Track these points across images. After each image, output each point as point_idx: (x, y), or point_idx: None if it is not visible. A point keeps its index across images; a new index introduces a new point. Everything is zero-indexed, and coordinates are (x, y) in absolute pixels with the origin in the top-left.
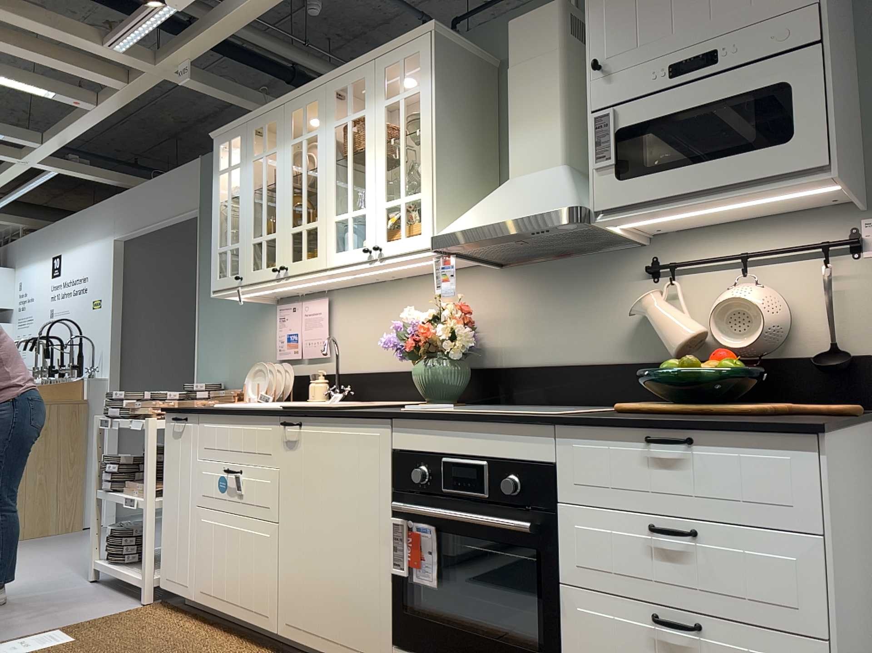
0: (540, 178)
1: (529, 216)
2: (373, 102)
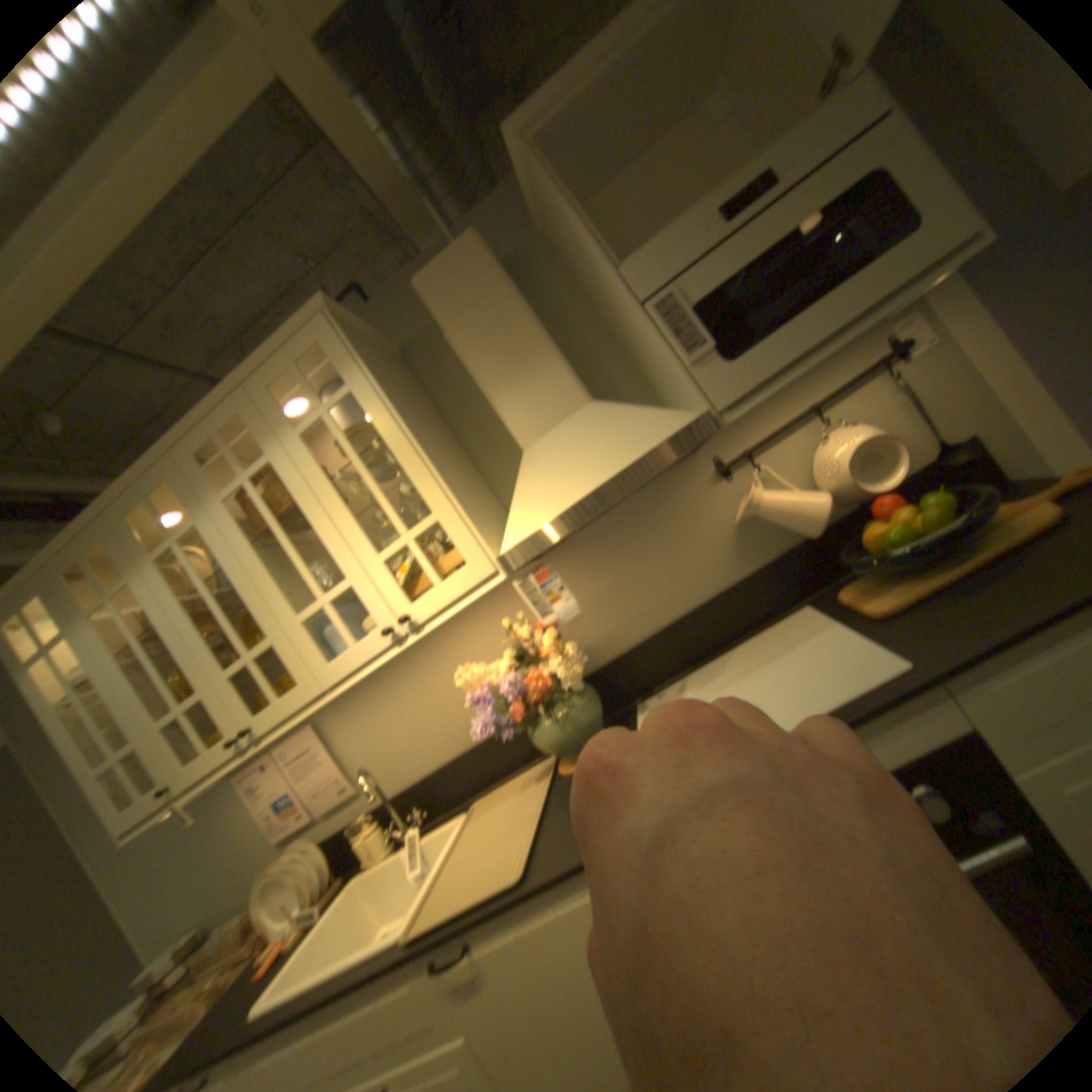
0: (582, 427)
1: (645, 460)
2: (278, 442)
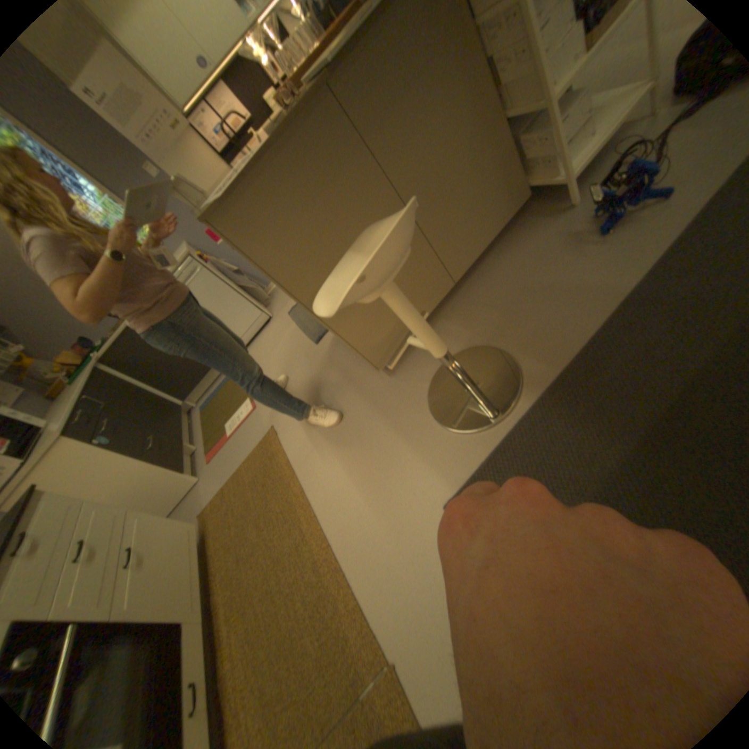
0: None
1: None
2: None
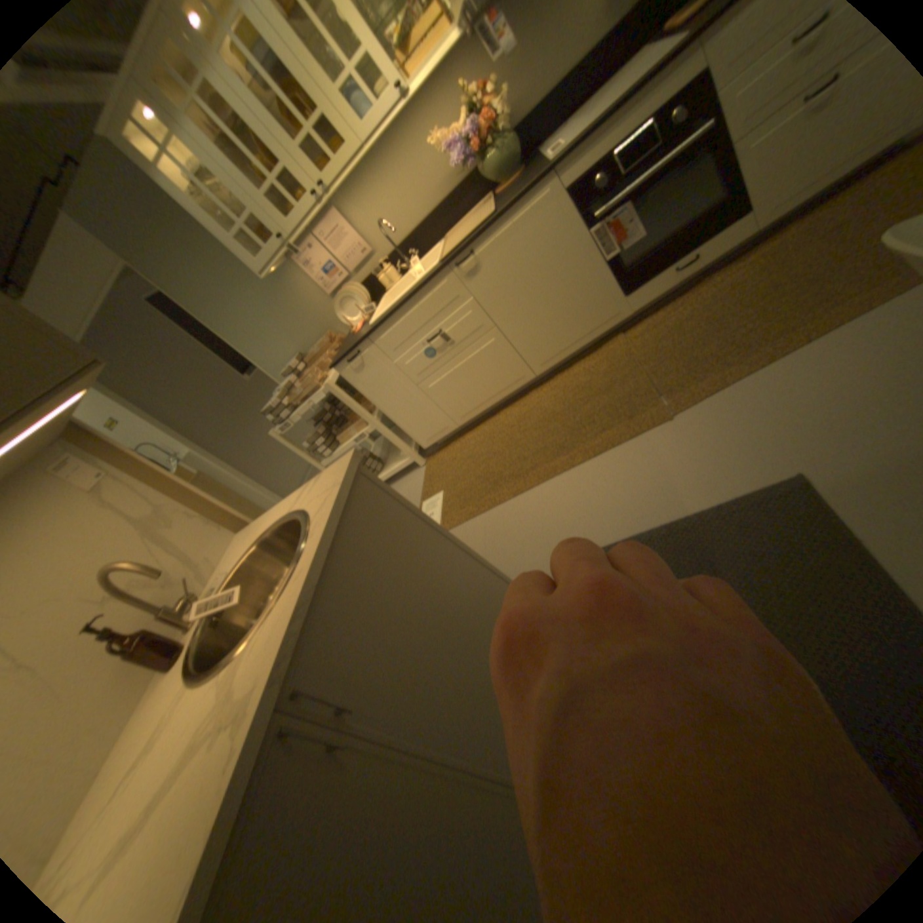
0: None
1: None
2: None
